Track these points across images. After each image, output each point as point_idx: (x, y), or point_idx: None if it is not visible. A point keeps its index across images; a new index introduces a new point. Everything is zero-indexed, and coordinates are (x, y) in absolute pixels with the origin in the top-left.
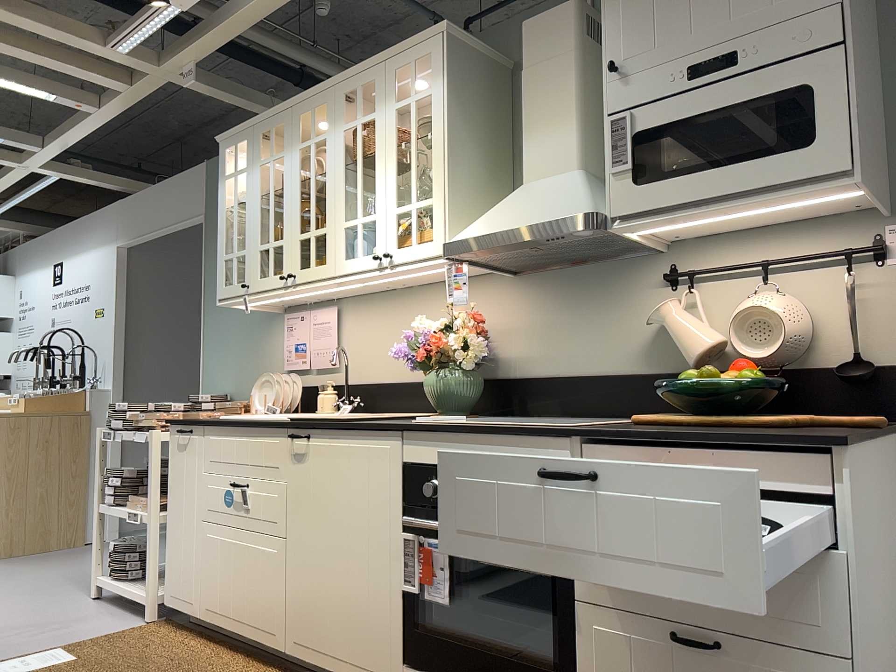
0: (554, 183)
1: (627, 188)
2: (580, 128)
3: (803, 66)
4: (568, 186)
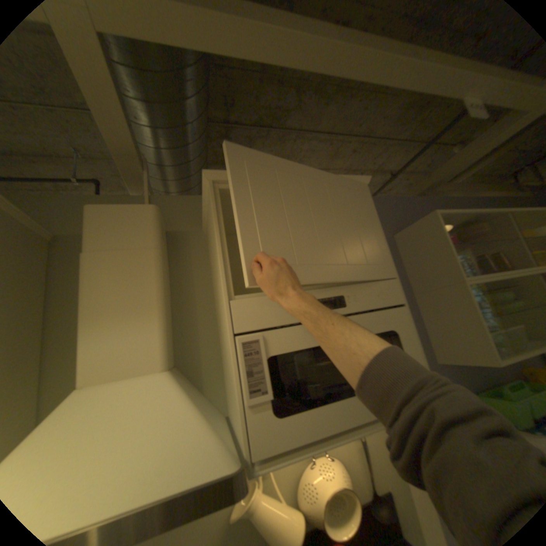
0: (140, 394)
1: (270, 422)
2: (165, 324)
3: (390, 315)
4: (167, 404)
